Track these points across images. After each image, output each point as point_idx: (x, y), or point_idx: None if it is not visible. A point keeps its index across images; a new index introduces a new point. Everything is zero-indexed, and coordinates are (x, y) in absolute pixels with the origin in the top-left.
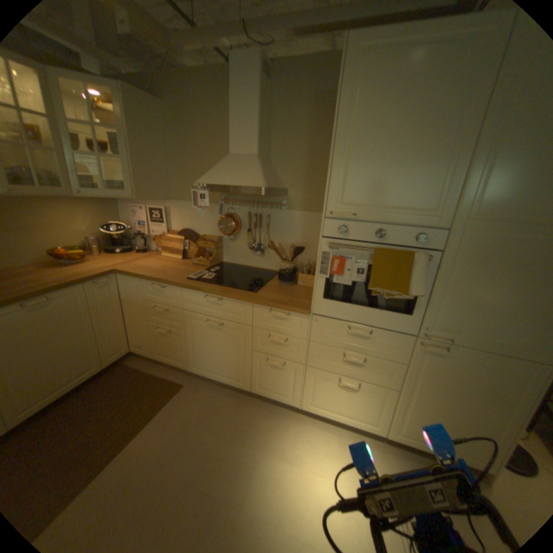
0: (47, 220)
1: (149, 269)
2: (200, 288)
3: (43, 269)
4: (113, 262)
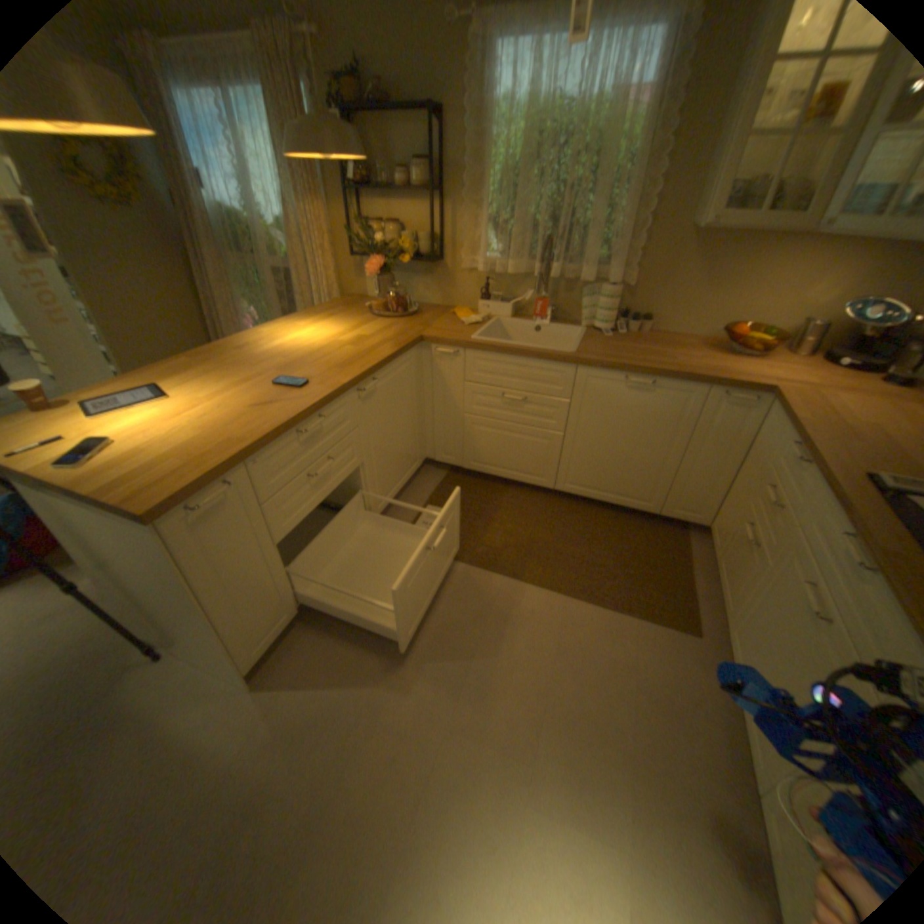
0: (771, 274)
1: (834, 417)
2: (855, 511)
3: (704, 347)
4: (803, 377)
